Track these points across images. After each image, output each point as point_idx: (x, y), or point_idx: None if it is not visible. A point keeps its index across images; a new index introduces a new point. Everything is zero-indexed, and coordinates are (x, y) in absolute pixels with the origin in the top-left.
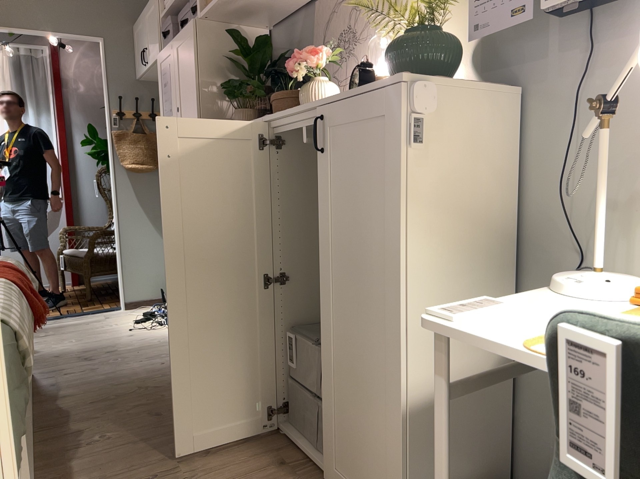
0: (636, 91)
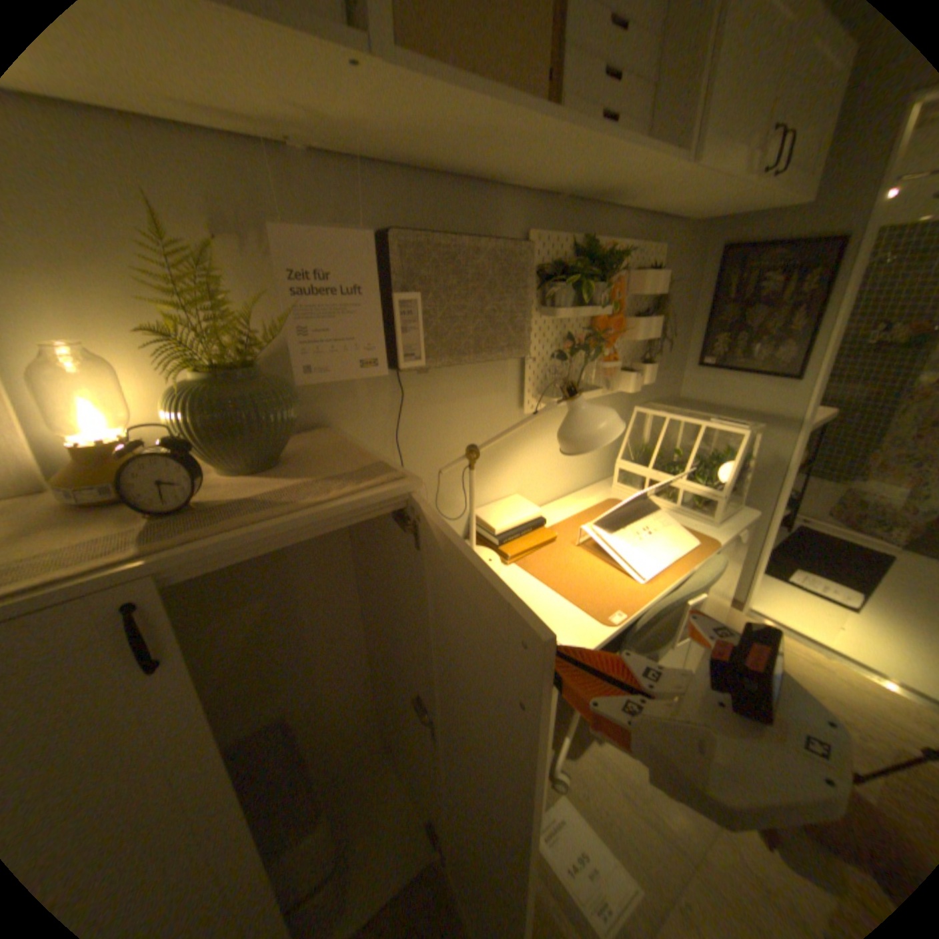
0: (426, 424)
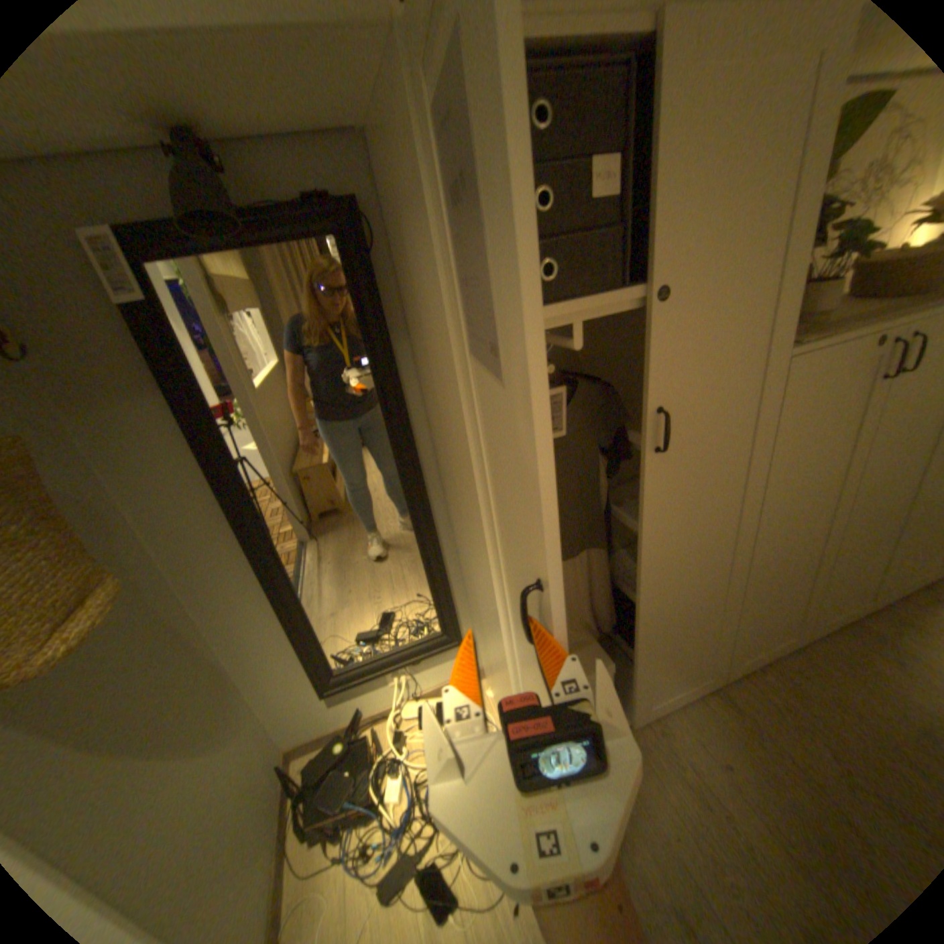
0: None
